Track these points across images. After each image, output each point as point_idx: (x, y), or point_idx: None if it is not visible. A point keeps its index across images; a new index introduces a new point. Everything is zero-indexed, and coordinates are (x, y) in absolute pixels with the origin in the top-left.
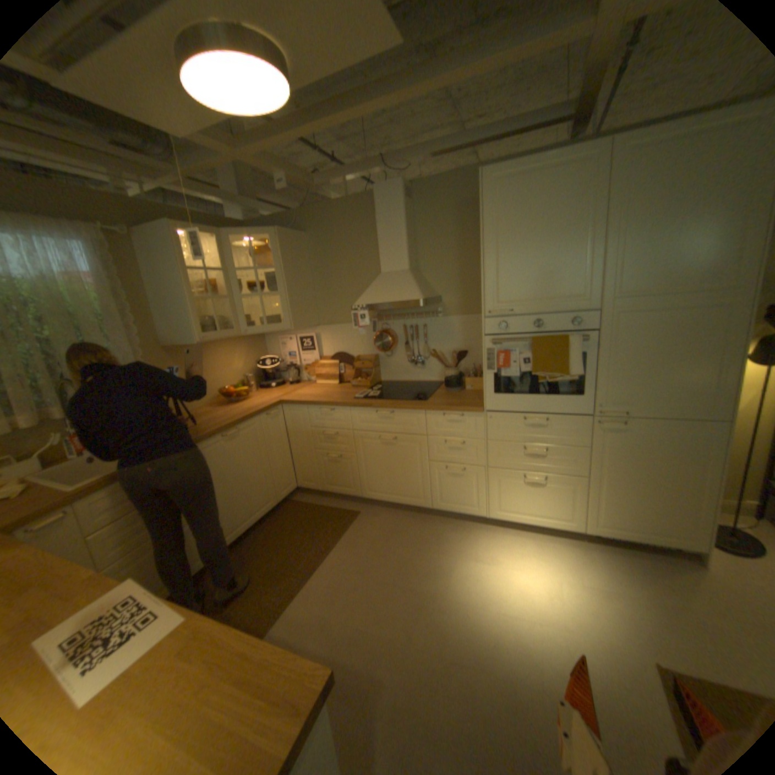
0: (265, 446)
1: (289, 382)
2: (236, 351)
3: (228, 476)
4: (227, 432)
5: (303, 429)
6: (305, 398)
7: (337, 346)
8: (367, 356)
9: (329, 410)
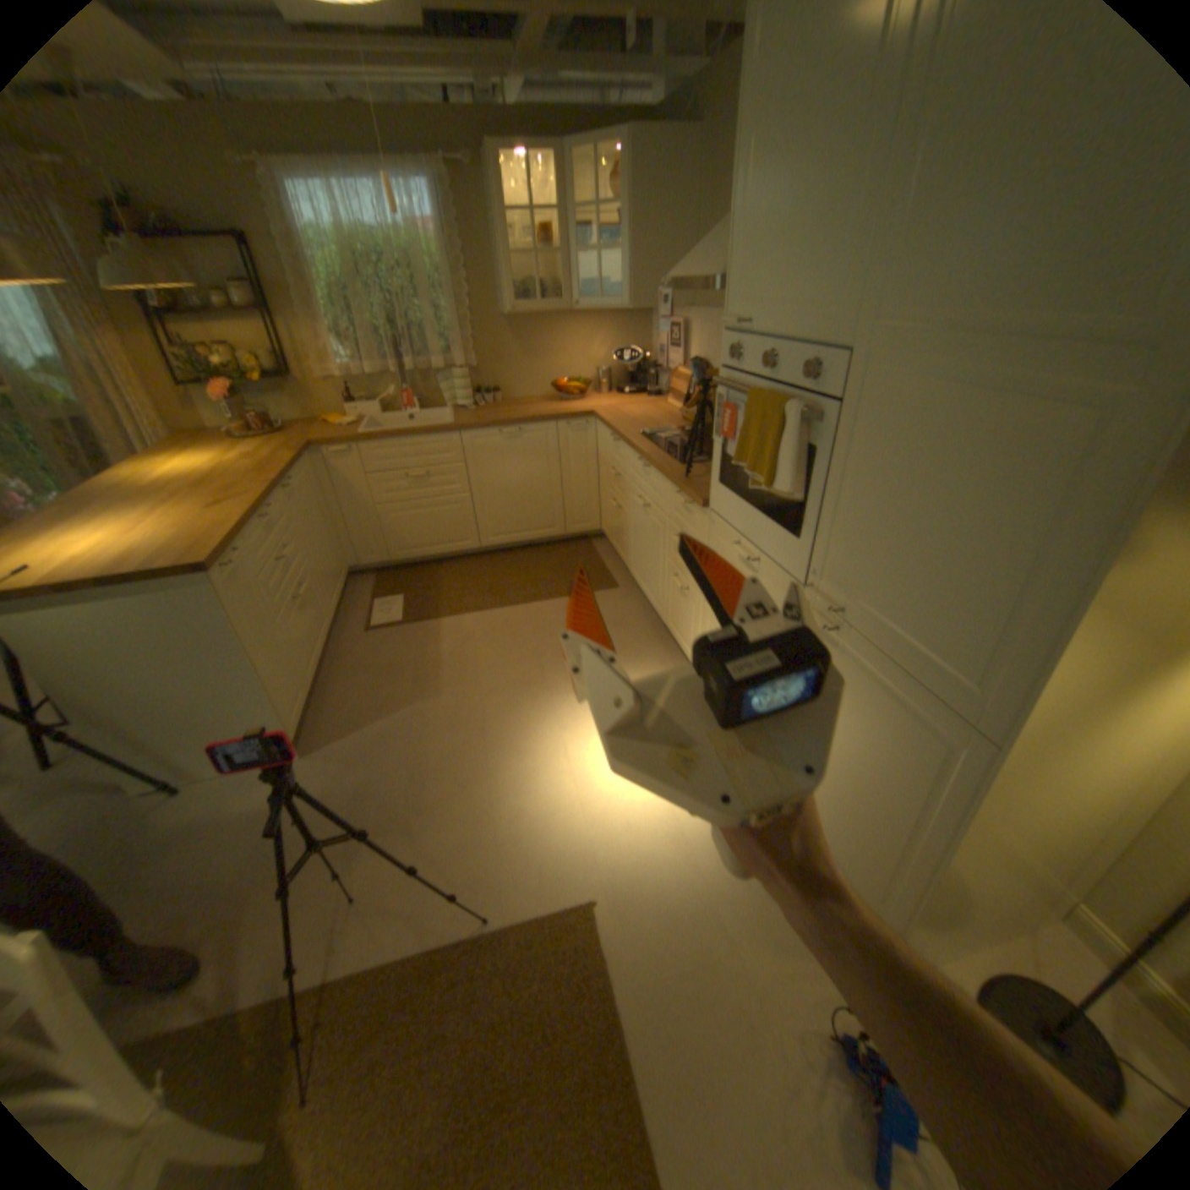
0: (558, 463)
1: (648, 393)
2: (598, 332)
3: (501, 478)
4: (506, 429)
5: (604, 458)
6: (611, 417)
7: (702, 348)
8: None
9: (612, 440)
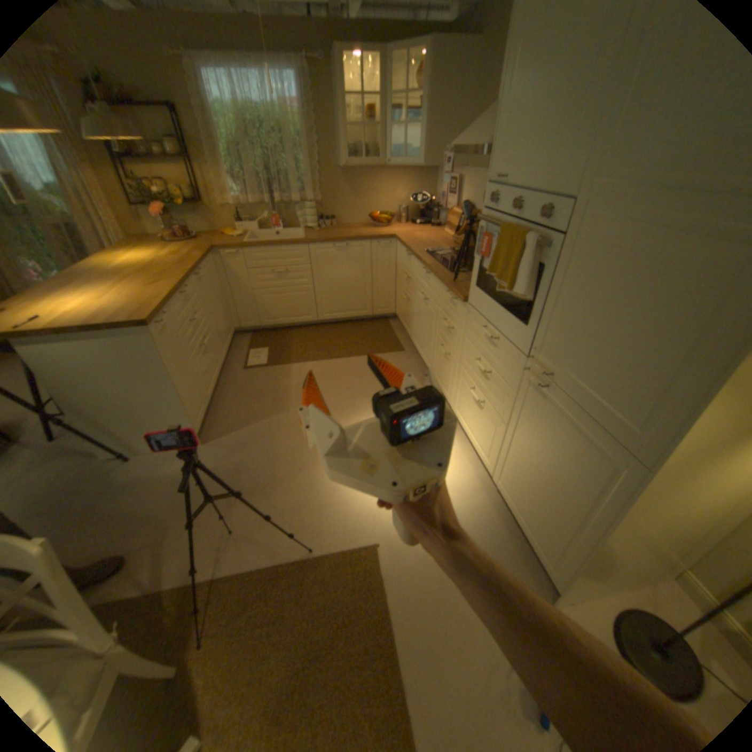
0: (370, 268)
1: (432, 224)
2: (402, 182)
3: (333, 276)
4: (338, 244)
5: (400, 267)
6: (407, 239)
7: (470, 195)
8: None
9: (406, 255)
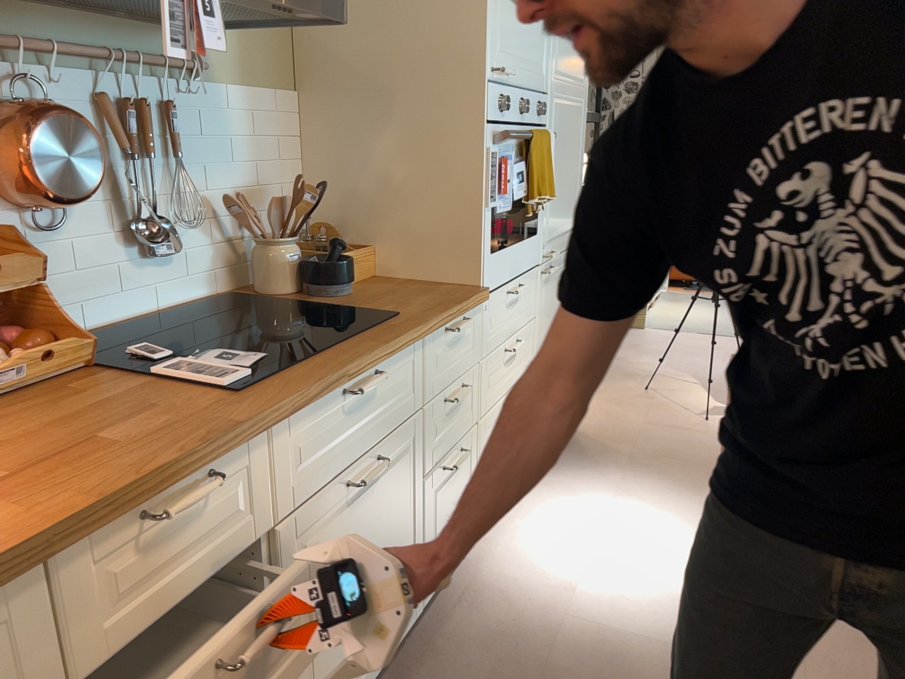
0: None
1: None
2: None
3: None
4: None
5: None
6: None
7: None
8: None
9: (208, 487)
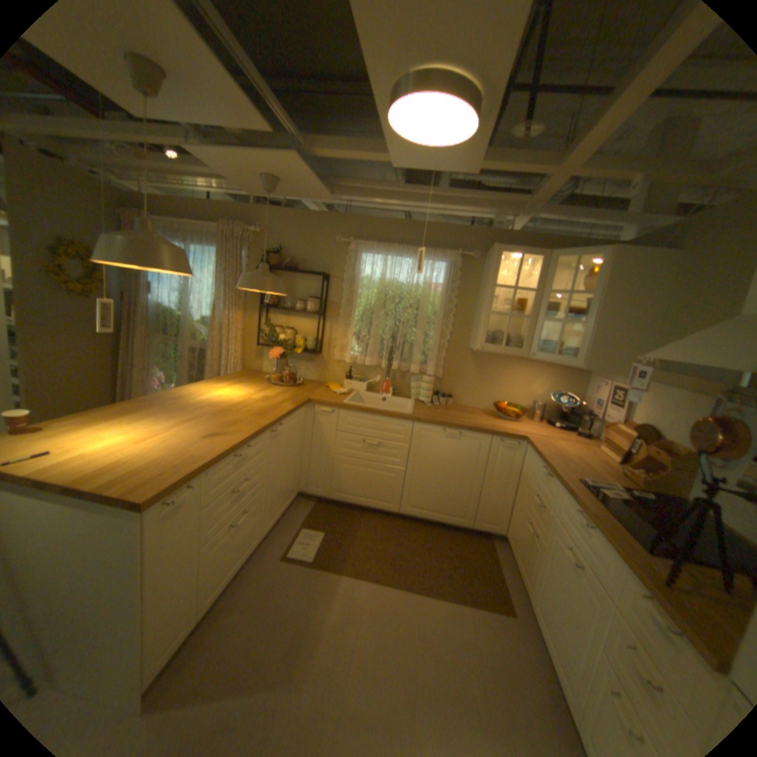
0: (485, 468)
1: (579, 432)
2: (542, 375)
3: (434, 464)
4: (450, 429)
5: (529, 479)
6: (546, 448)
7: (653, 415)
8: (685, 449)
9: (546, 473)
